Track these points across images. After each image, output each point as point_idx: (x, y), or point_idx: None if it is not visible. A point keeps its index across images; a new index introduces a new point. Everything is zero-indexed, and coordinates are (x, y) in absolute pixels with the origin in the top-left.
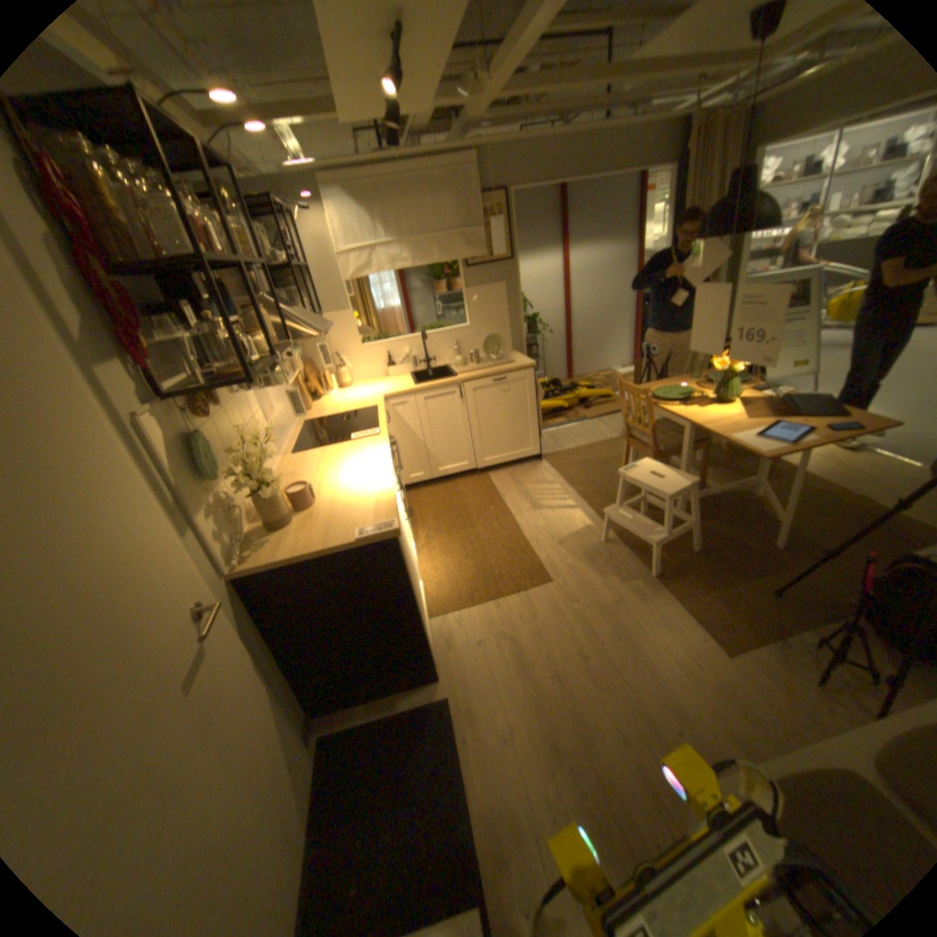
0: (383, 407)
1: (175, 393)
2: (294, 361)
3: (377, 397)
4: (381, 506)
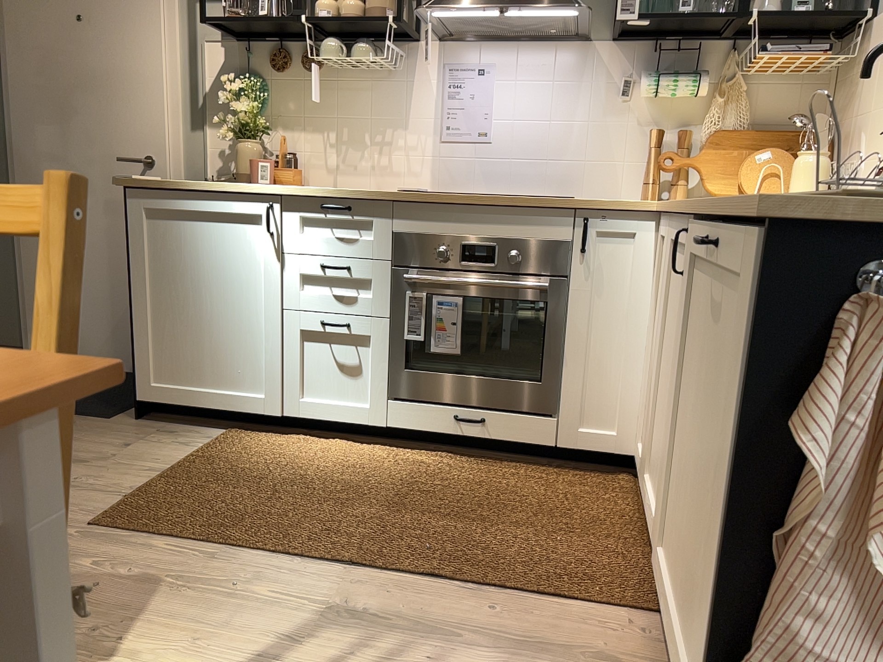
0: (562, 200)
1: (232, 34)
2: (640, 95)
3: (655, 203)
4: (176, 181)
